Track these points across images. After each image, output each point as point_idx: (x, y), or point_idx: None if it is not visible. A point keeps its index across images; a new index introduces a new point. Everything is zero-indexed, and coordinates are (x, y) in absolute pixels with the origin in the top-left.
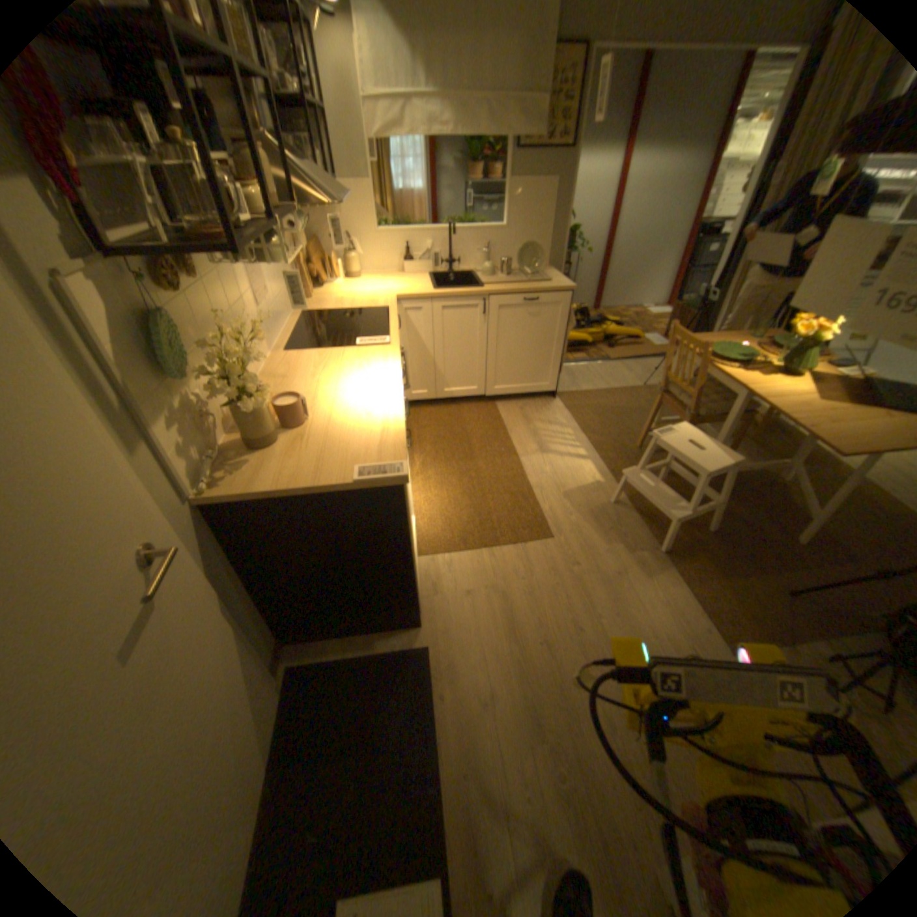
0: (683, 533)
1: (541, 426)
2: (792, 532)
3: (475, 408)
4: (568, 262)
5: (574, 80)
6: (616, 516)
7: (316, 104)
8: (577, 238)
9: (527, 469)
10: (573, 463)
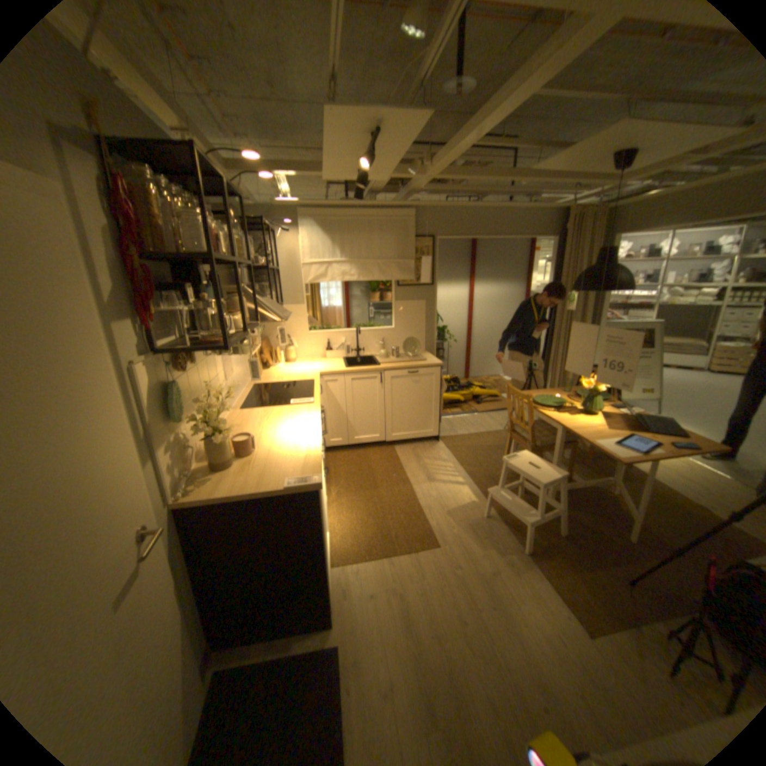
0: (540, 539)
1: (427, 463)
2: (623, 535)
3: (377, 451)
4: (441, 349)
5: (429, 252)
6: (487, 529)
7: (273, 269)
8: (445, 334)
9: (417, 495)
10: (453, 489)
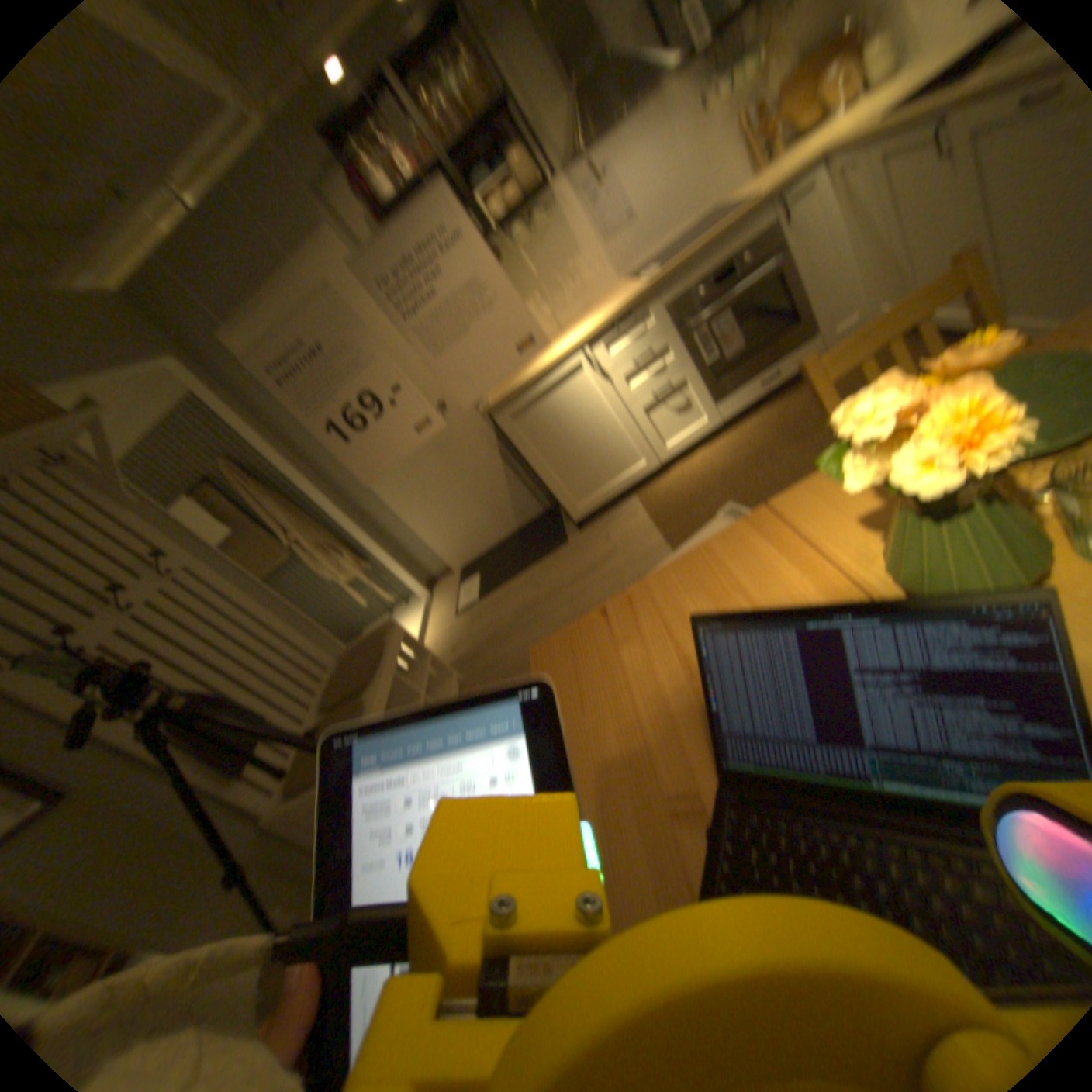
0: None
1: None
2: None
3: None
4: None
5: None
6: None
7: None
8: None
9: None
10: None
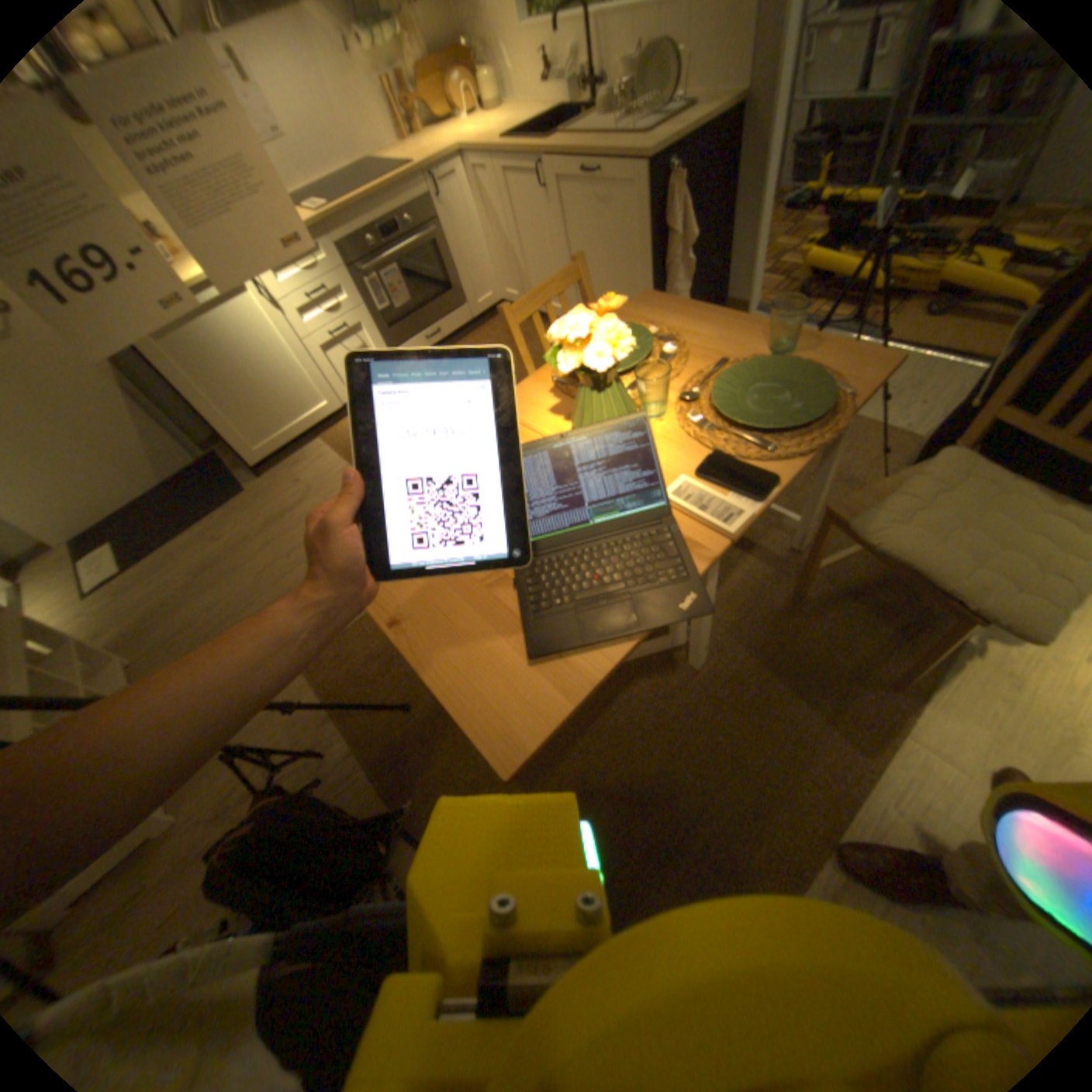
0: None
1: None
2: None
3: None
4: None
5: None
6: None
7: None
8: None
9: None
10: None
